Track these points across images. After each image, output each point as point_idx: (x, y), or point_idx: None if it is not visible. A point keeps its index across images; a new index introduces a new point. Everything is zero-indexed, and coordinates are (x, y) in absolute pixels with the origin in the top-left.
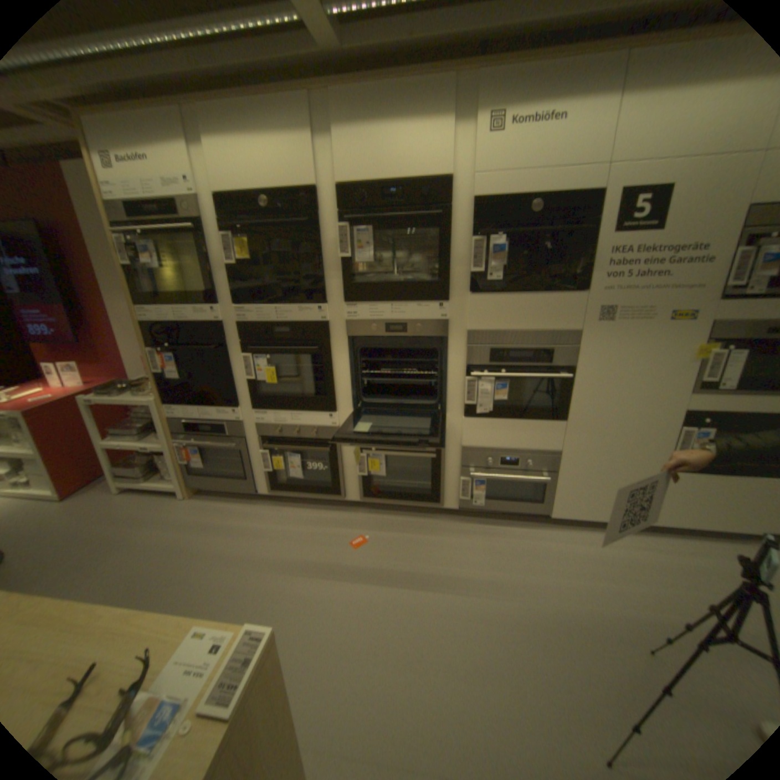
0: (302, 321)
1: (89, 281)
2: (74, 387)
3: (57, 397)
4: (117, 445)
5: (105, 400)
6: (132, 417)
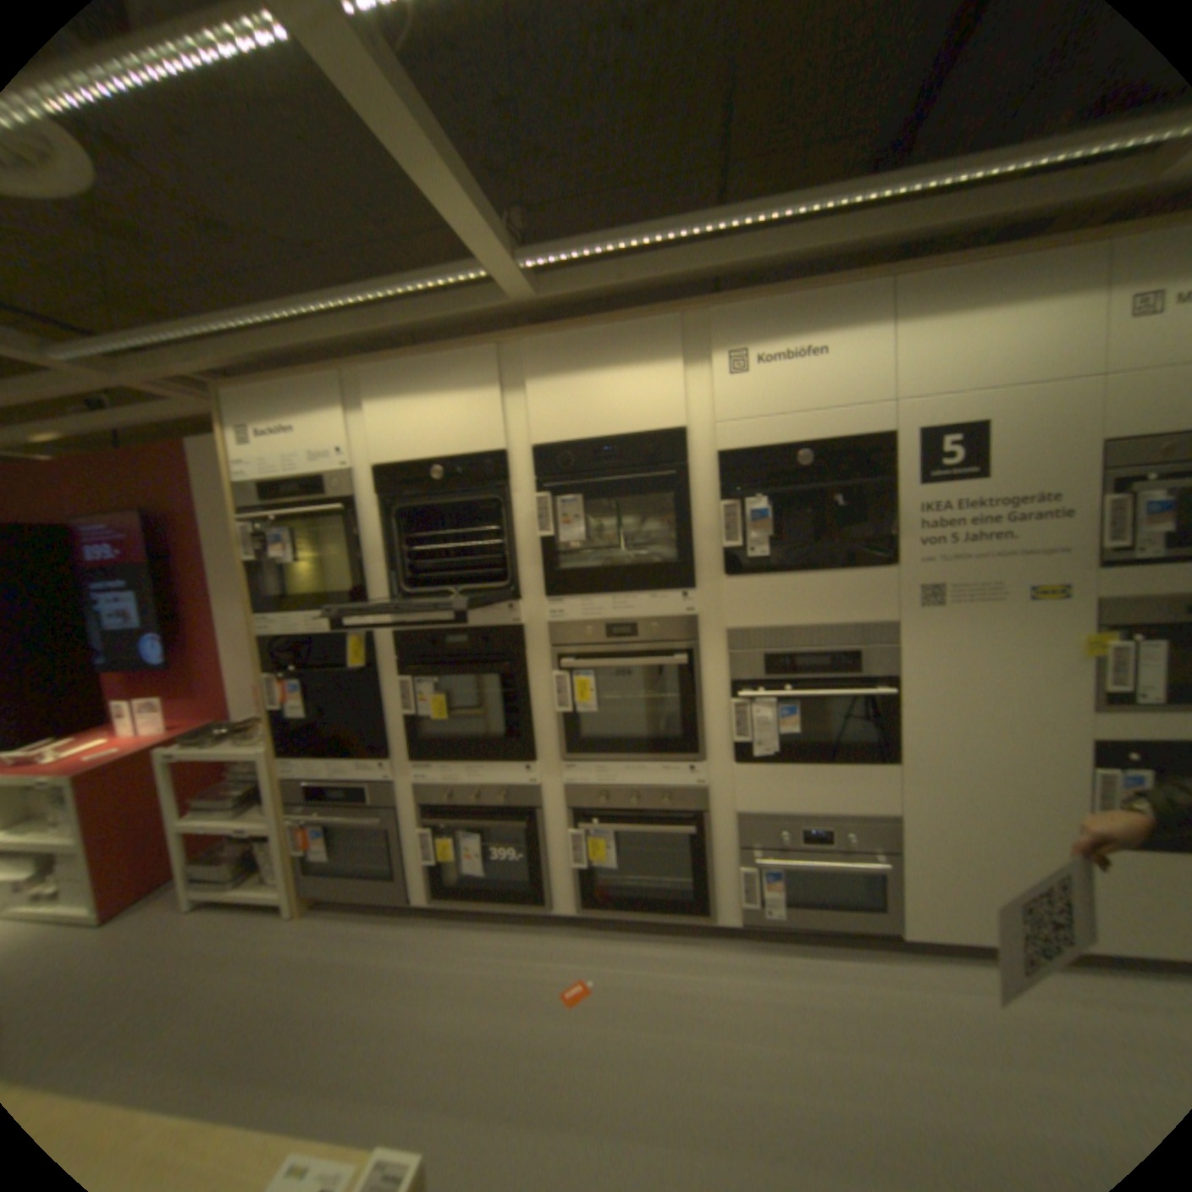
0: (484, 625)
1: (193, 583)
2: (148, 736)
3: (121, 751)
4: (198, 827)
5: (191, 754)
6: (226, 780)
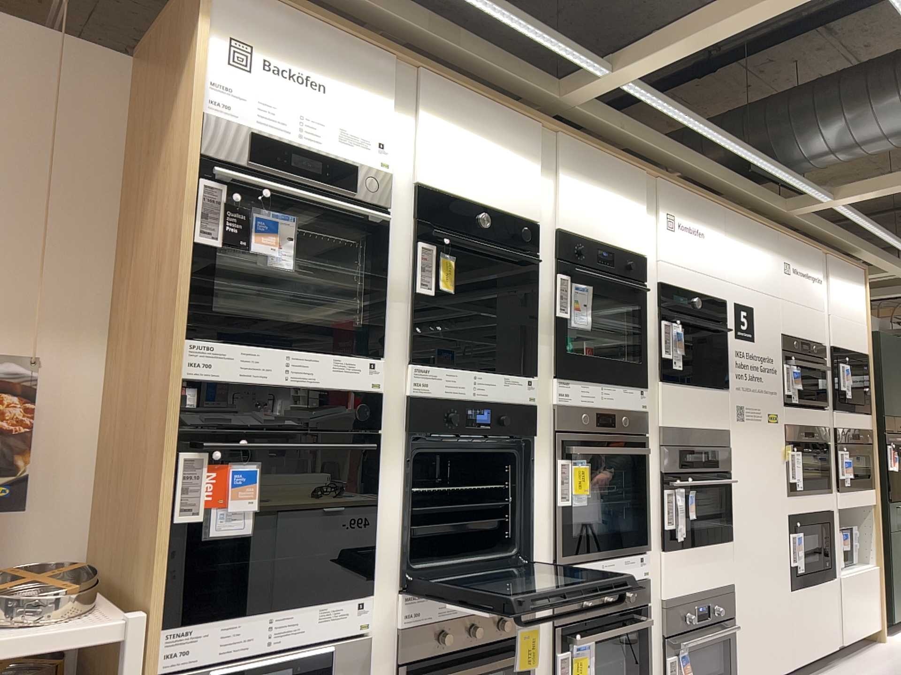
0: (505, 397)
1: None
2: None
3: None
4: None
5: None
6: None
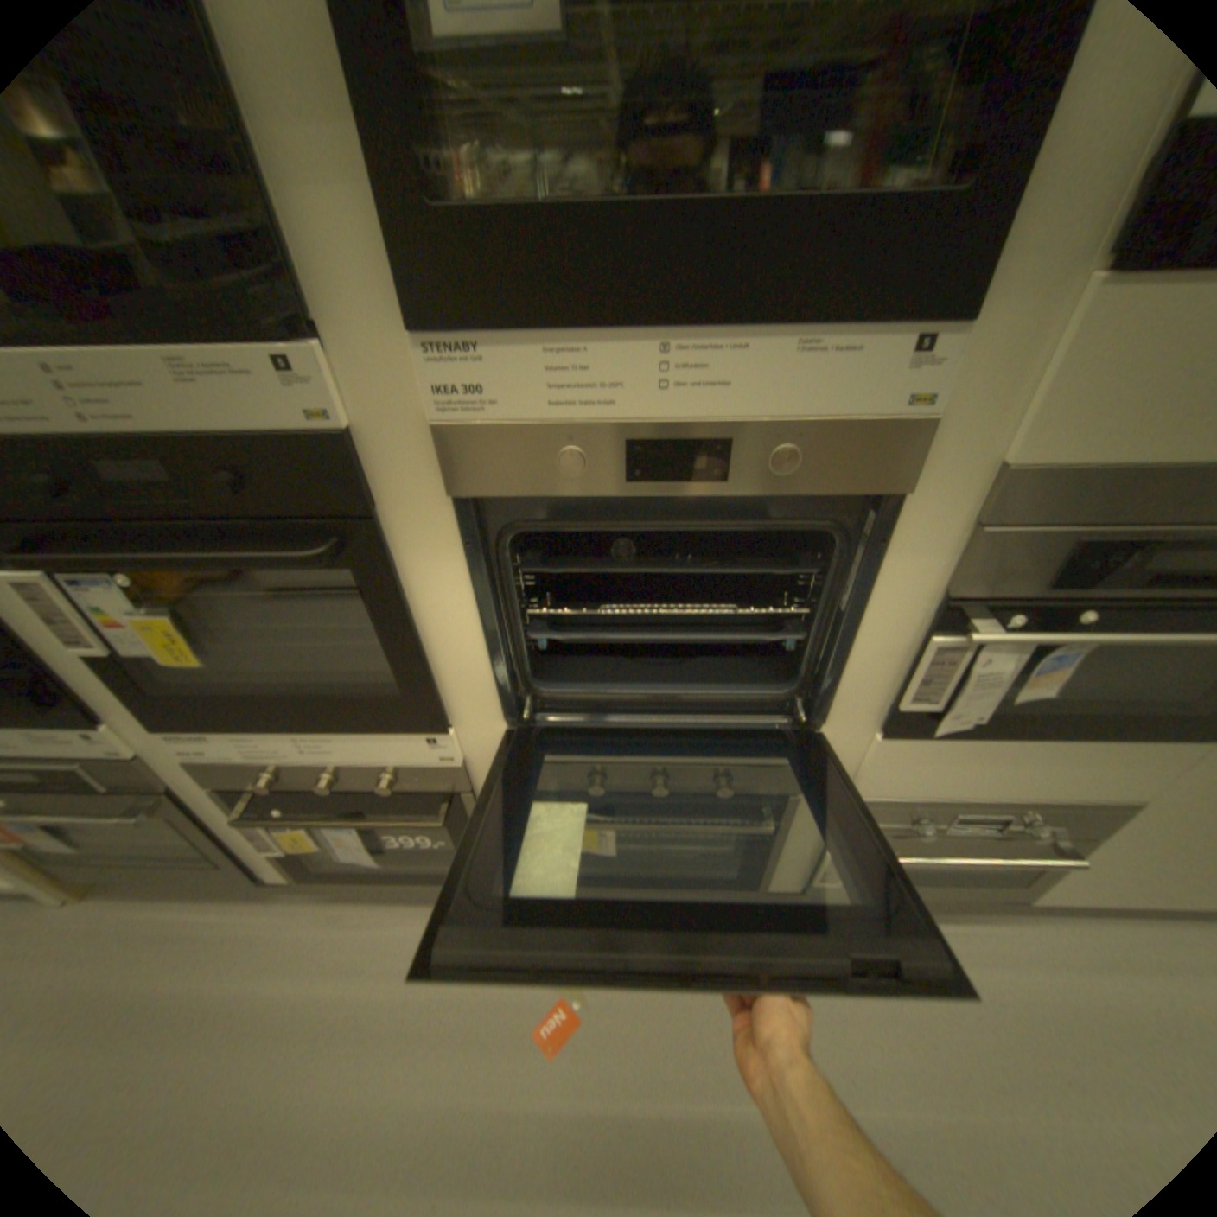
0: (211, 422)
1: None
2: None
3: None
4: None
5: None
6: None
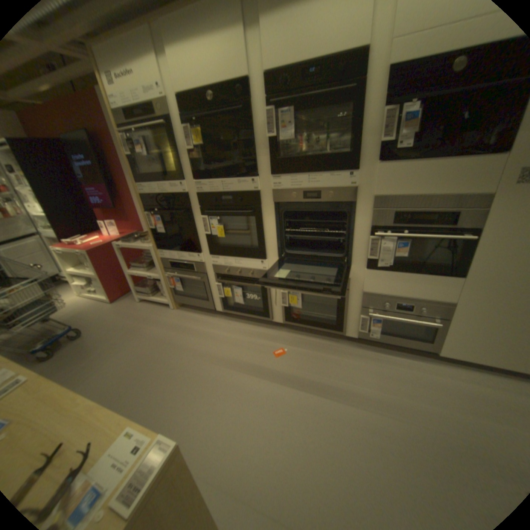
0: (240, 190)
1: (117, 167)
2: (114, 235)
3: (104, 241)
4: (135, 273)
5: (126, 244)
6: (143, 255)
